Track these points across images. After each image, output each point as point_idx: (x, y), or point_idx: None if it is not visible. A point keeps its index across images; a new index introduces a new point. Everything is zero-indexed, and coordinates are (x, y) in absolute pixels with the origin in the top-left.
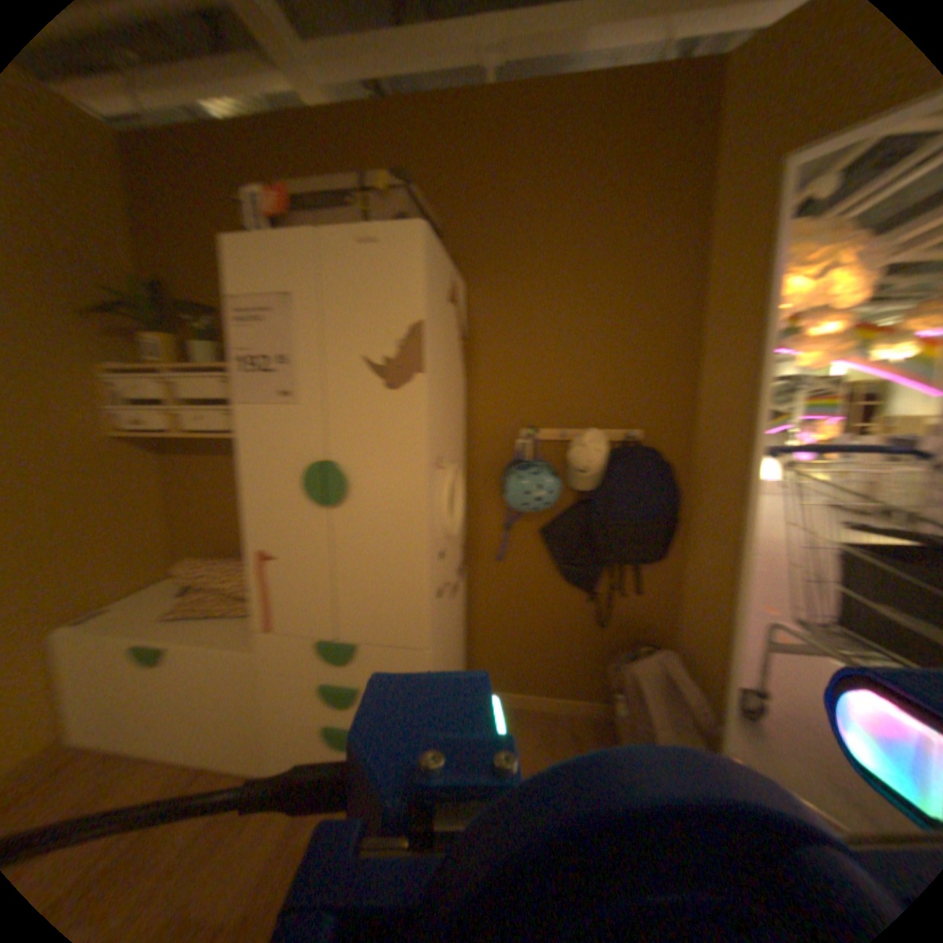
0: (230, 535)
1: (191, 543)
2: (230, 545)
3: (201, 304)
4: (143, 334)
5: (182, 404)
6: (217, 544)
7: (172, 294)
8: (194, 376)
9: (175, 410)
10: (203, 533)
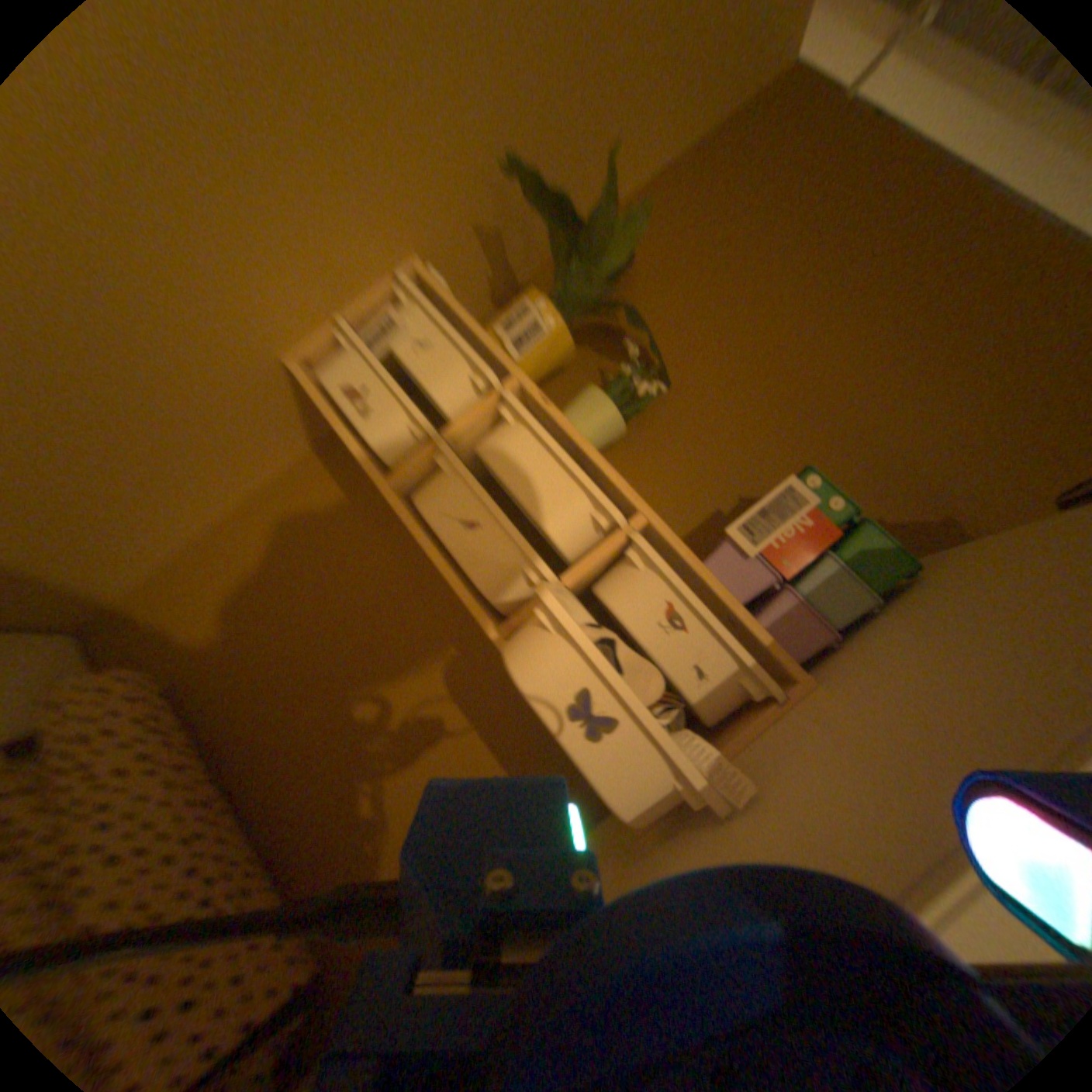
0: (261, 715)
1: (194, 644)
2: (241, 732)
3: (663, 368)
4: (547, 314)
5: (468, 467)
6: (224, 702)
7: (633, 311)
8: (566, 471)
9: (459, 479)
10: (228, 657)
